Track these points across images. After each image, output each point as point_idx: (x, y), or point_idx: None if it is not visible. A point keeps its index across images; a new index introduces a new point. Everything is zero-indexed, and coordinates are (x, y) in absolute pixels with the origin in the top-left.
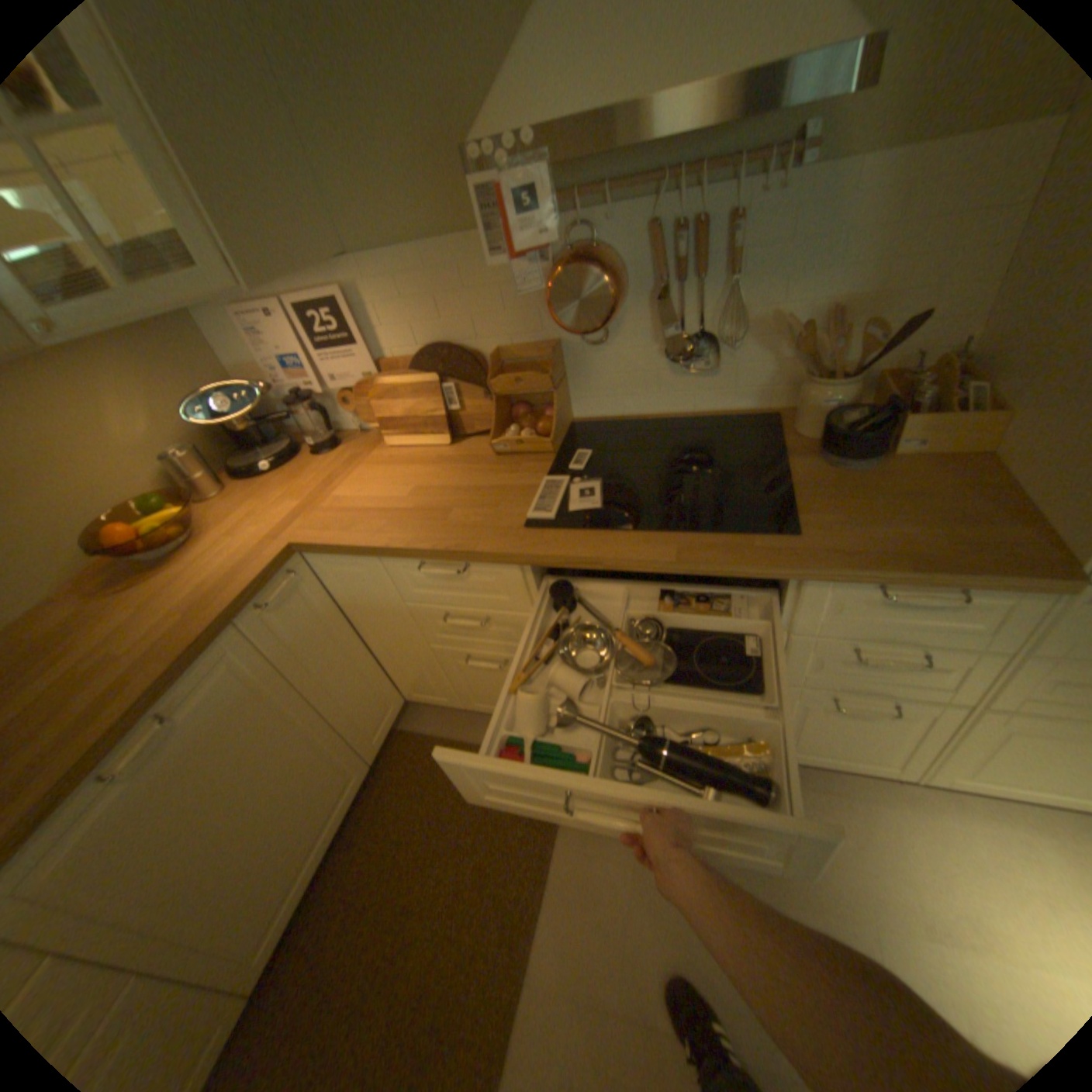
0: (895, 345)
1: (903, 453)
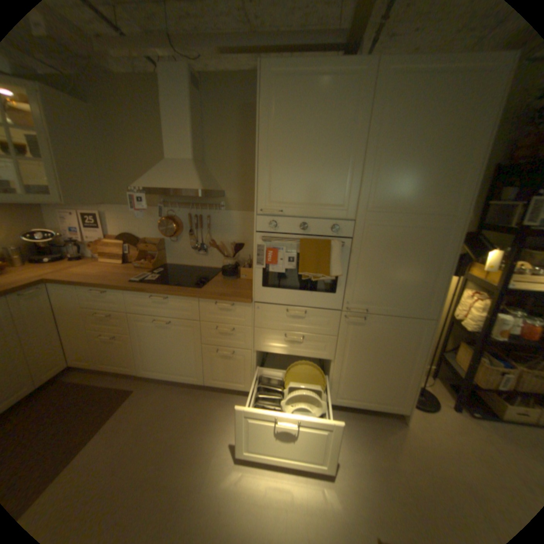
0: (239, 251)
1: (241, 278)
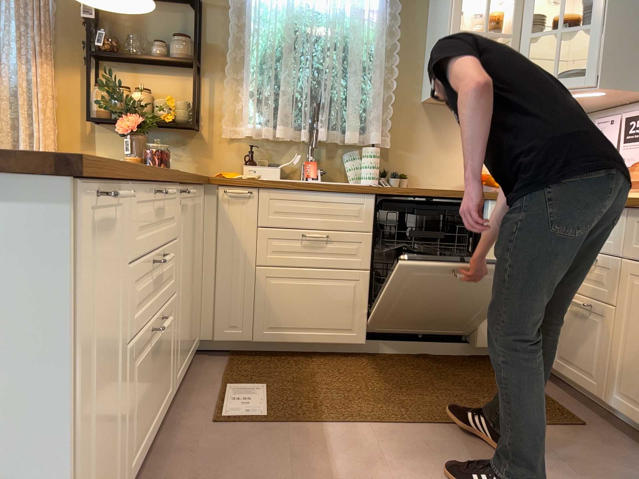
0: None
1: None
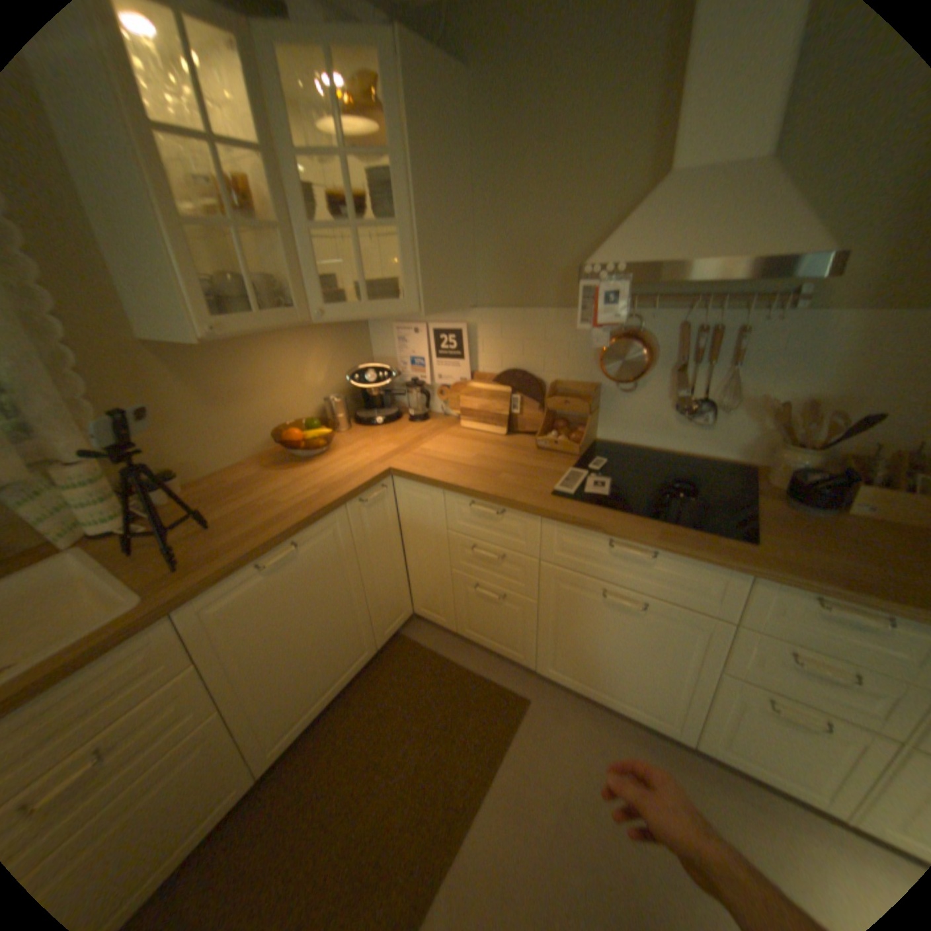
0: (856, 434)
1: (856, 514)
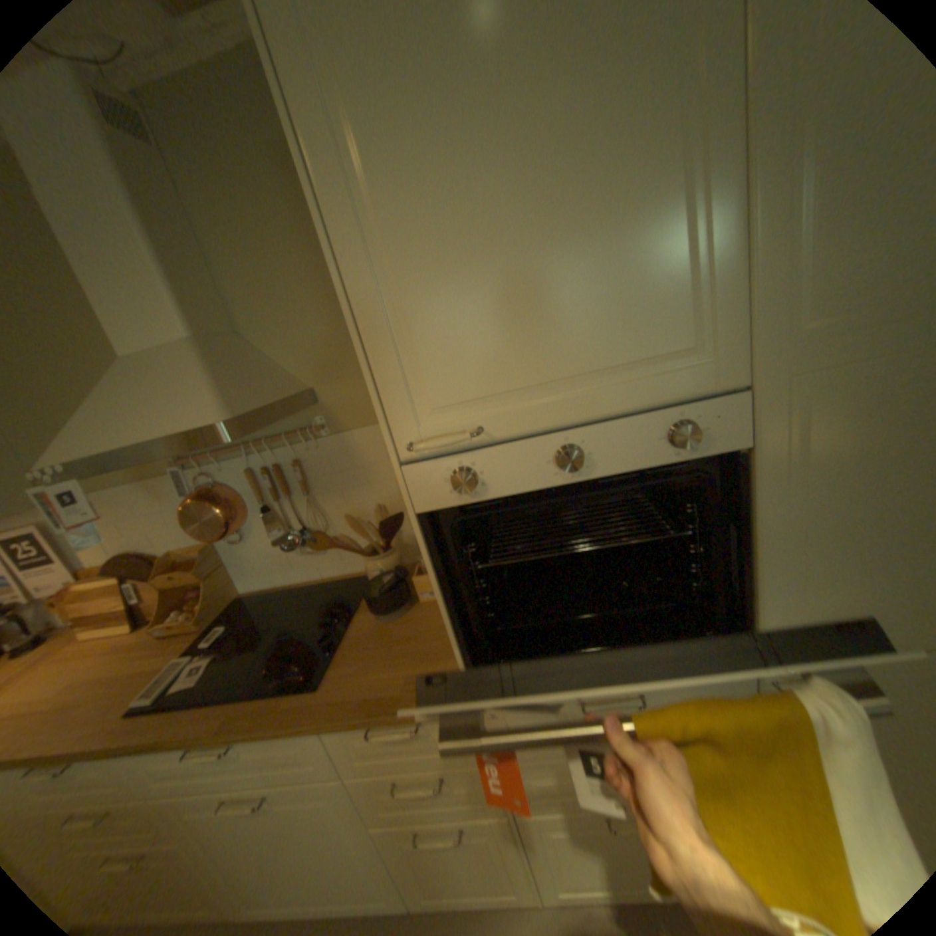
0: (395, 534)
1: (423, 603)
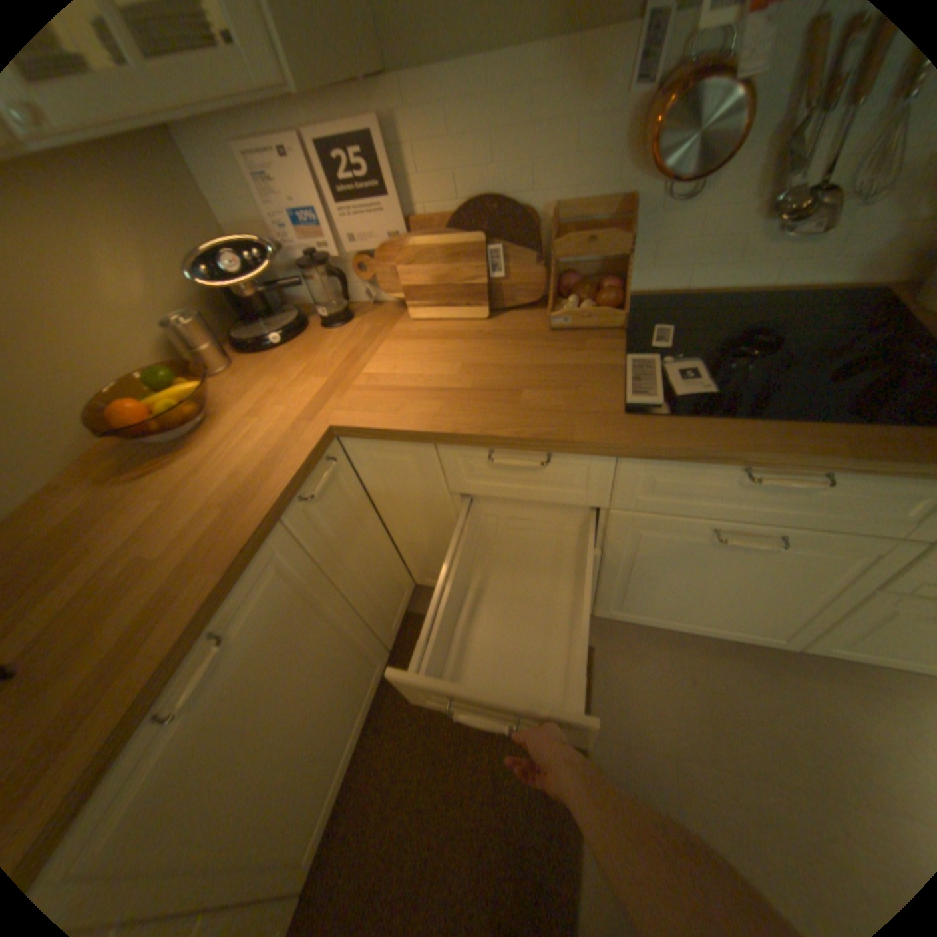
0: None
1: None
